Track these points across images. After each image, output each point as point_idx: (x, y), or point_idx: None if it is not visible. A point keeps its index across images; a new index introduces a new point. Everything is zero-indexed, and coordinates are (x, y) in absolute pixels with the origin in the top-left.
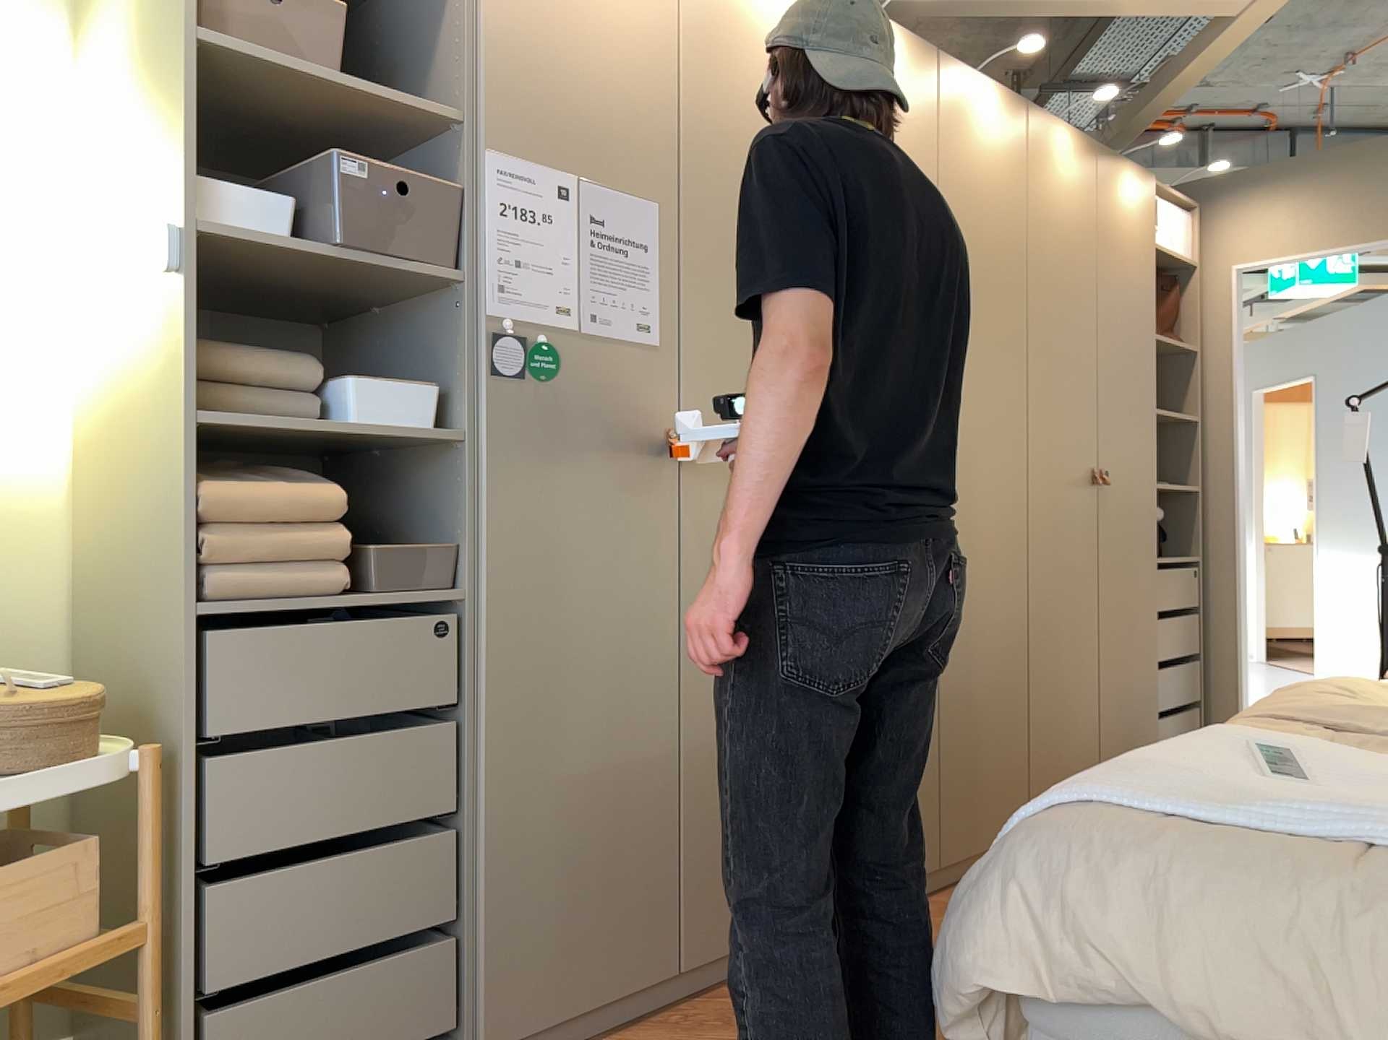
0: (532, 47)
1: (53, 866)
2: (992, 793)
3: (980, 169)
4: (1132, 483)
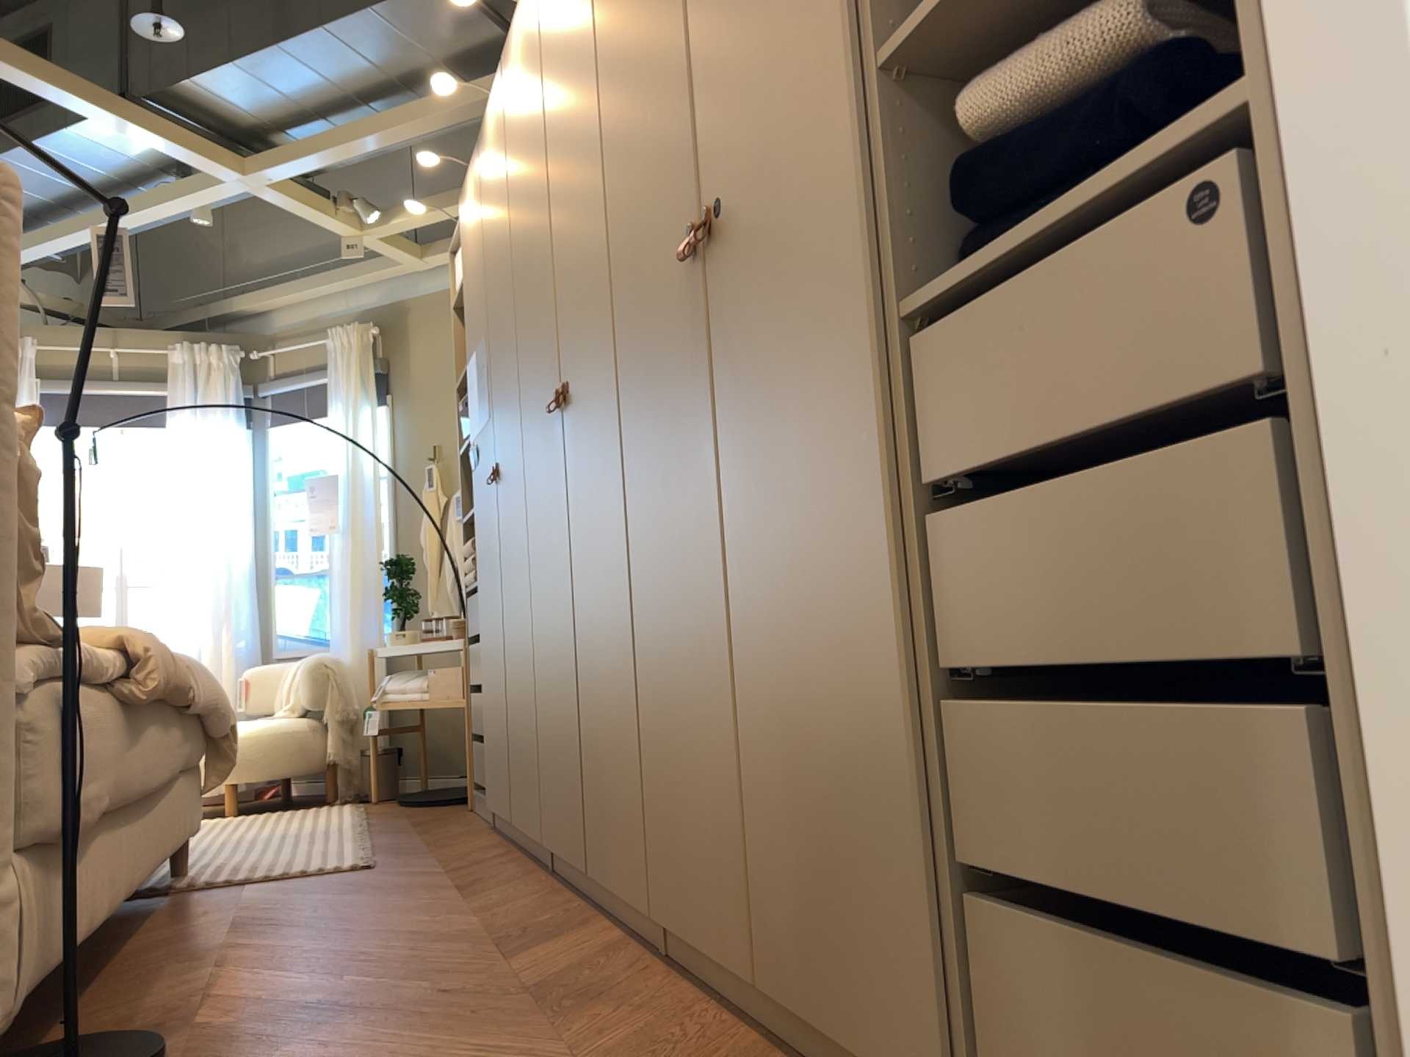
0: (475, 305)
1: (459, 668)
2: (617, 804)
3: (565, 23)
4: (768, 181)
